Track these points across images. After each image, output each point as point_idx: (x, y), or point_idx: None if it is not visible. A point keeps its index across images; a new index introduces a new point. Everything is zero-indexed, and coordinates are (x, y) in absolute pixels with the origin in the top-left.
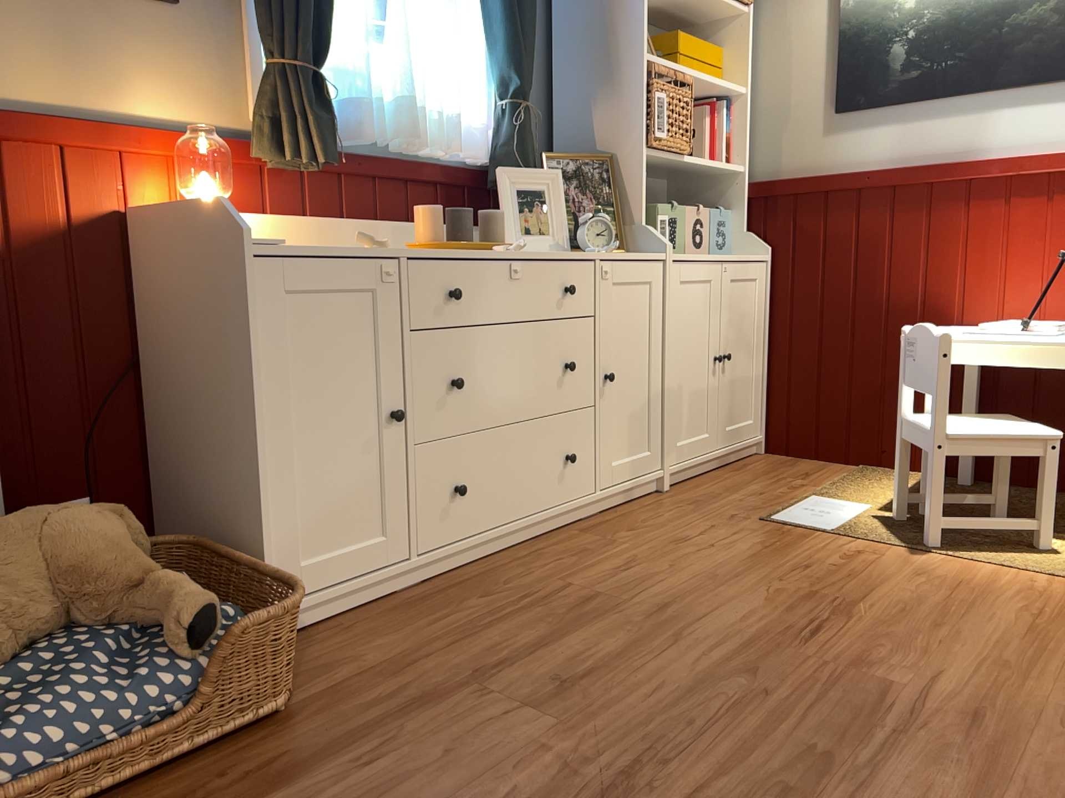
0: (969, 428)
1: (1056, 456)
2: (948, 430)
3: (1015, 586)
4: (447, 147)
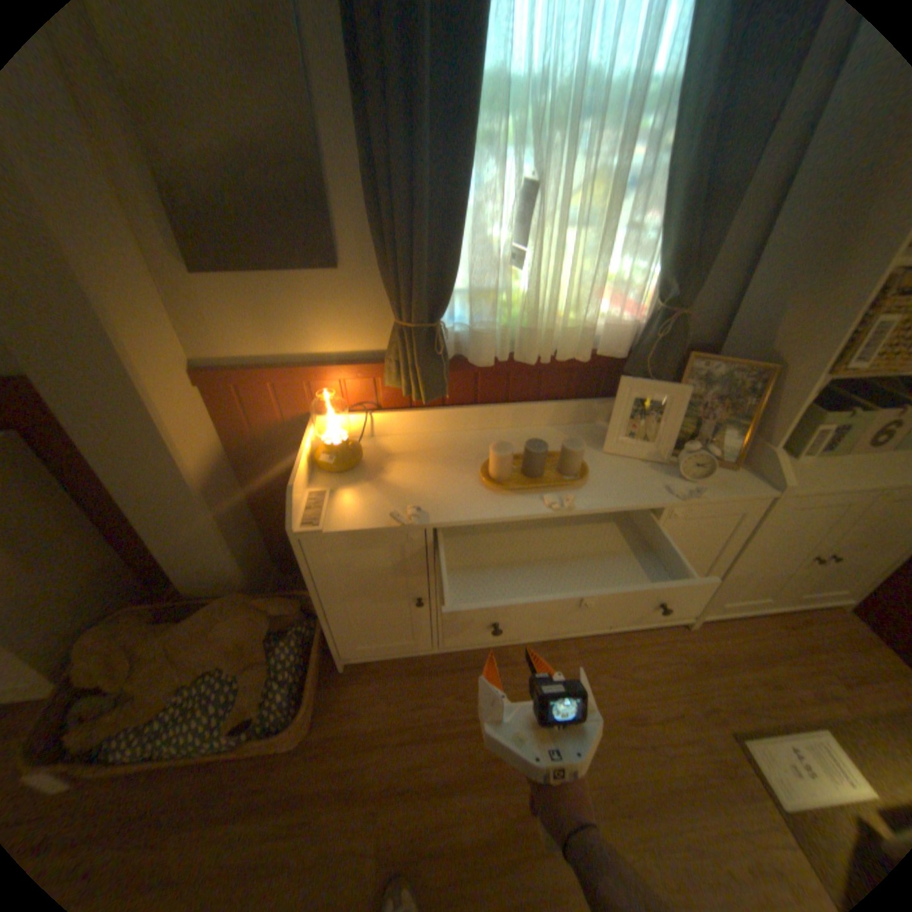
0: None
1: None
2: None
3: None
4: (575, 355)
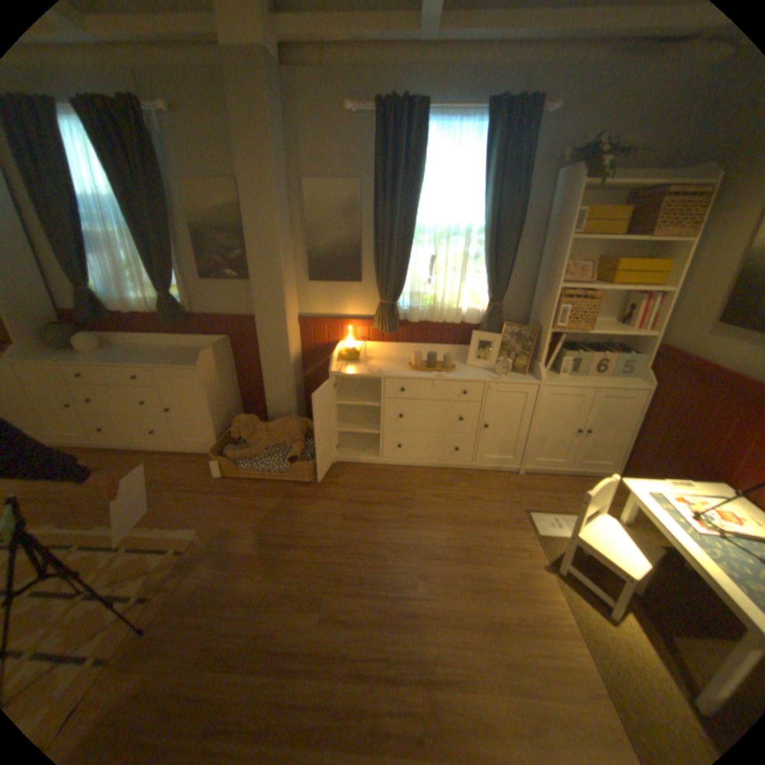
0: (600, 542)
1: (632, 588)
2: (586, 536)
3: (547, 614)
4: (453, 321)
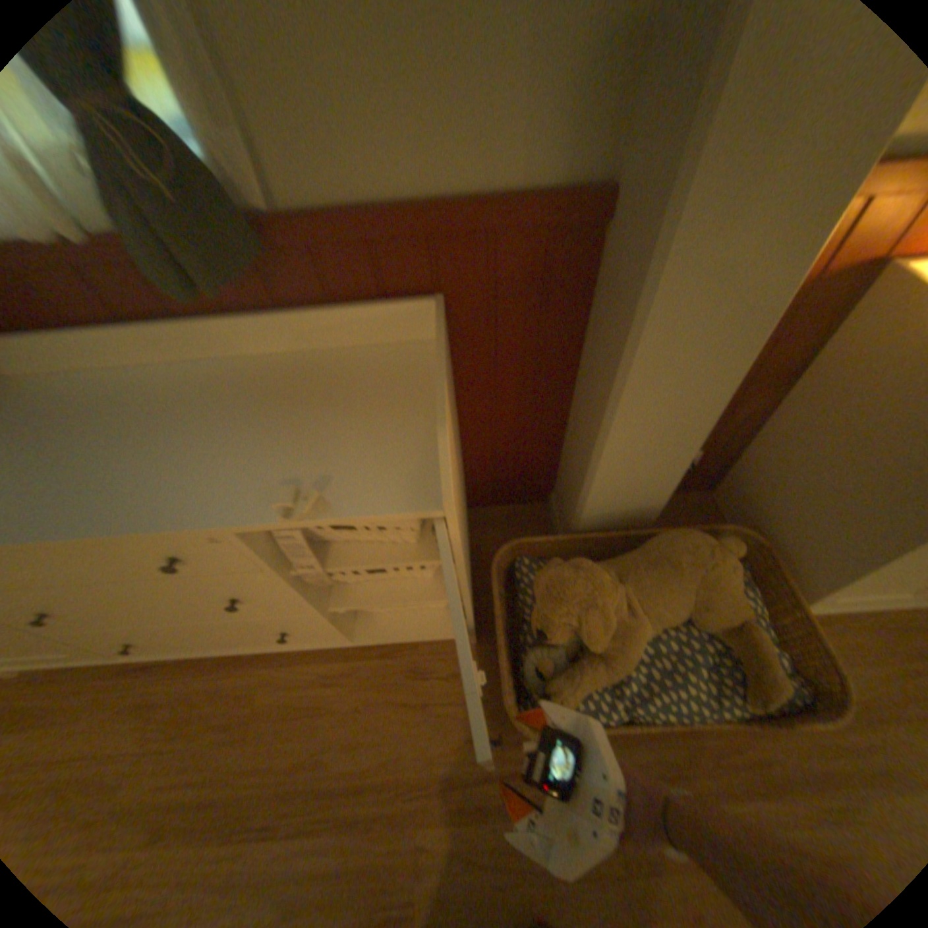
0: None
1: None
2: None
3: None
4: None
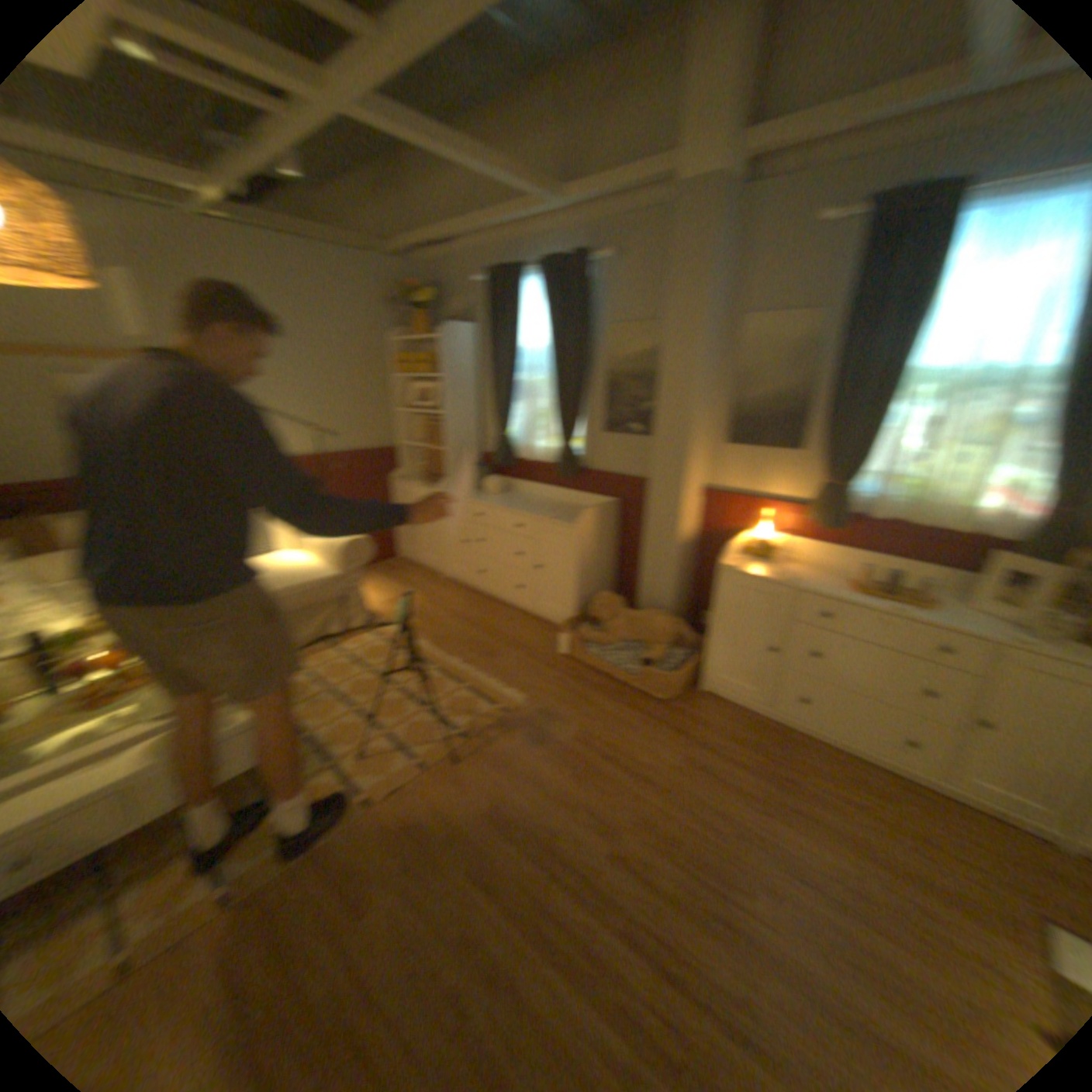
0: None
1: None
2: None
3: None
4: (957, 528)
